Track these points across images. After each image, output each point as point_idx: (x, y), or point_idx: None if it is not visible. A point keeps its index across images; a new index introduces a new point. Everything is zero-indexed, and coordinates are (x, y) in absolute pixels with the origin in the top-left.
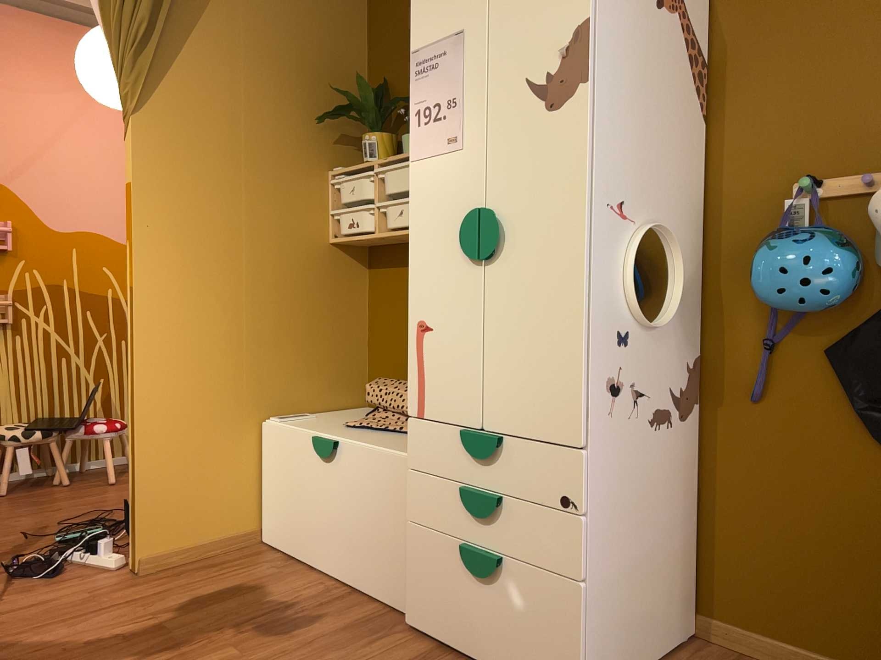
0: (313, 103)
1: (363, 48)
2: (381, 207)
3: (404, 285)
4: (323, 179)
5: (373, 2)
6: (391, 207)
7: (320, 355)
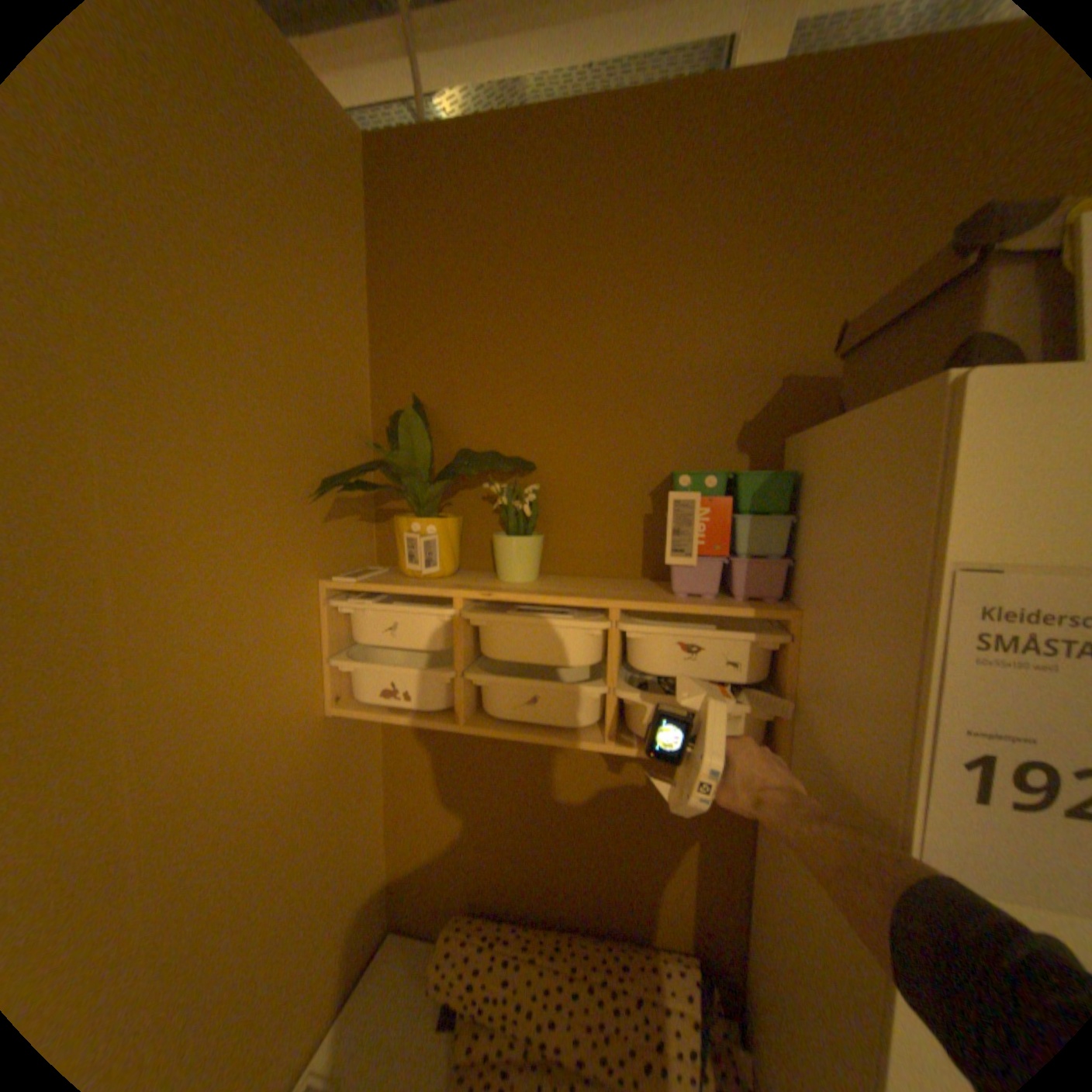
0: (285, 444)
1: (362, 324)
2: (472, 677)
3: (471, 755)
4: (314, 598)
5: (381, 236)
6: (507, 687)
7: (324, 925)
